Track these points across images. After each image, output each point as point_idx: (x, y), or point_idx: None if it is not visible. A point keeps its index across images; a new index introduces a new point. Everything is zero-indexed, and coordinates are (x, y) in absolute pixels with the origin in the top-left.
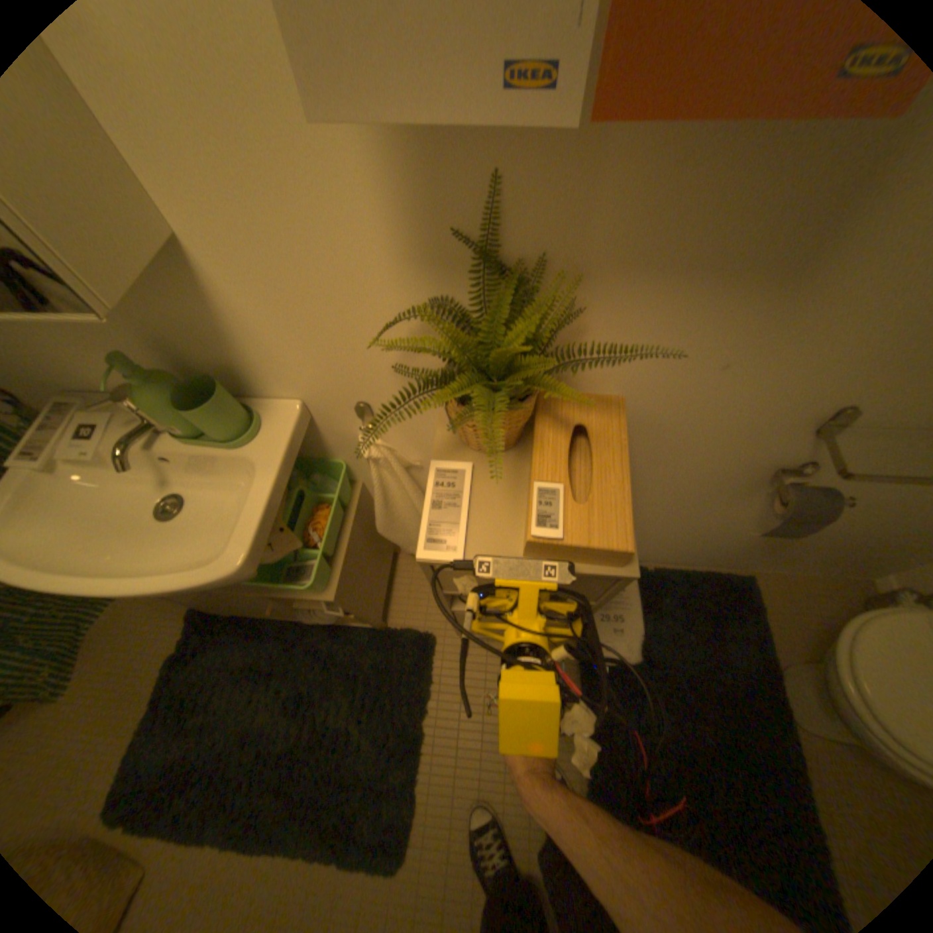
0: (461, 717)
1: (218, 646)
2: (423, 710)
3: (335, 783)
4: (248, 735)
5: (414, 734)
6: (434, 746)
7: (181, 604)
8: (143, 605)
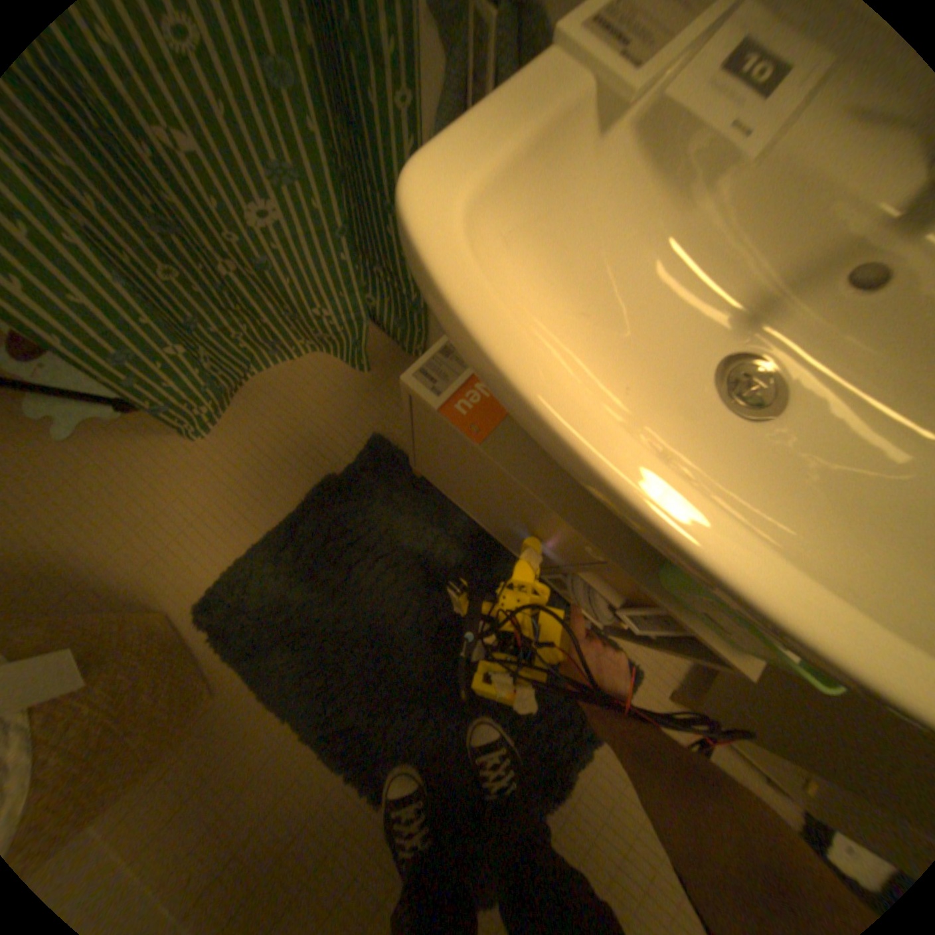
0: (628, 792)
1: (394, 505)
2: (594, 756)
3: (461, 767)
4: (387, 637)
5: (573, 778)
6: (583, 803)
7: (369, 419)
8: (326, 389)
